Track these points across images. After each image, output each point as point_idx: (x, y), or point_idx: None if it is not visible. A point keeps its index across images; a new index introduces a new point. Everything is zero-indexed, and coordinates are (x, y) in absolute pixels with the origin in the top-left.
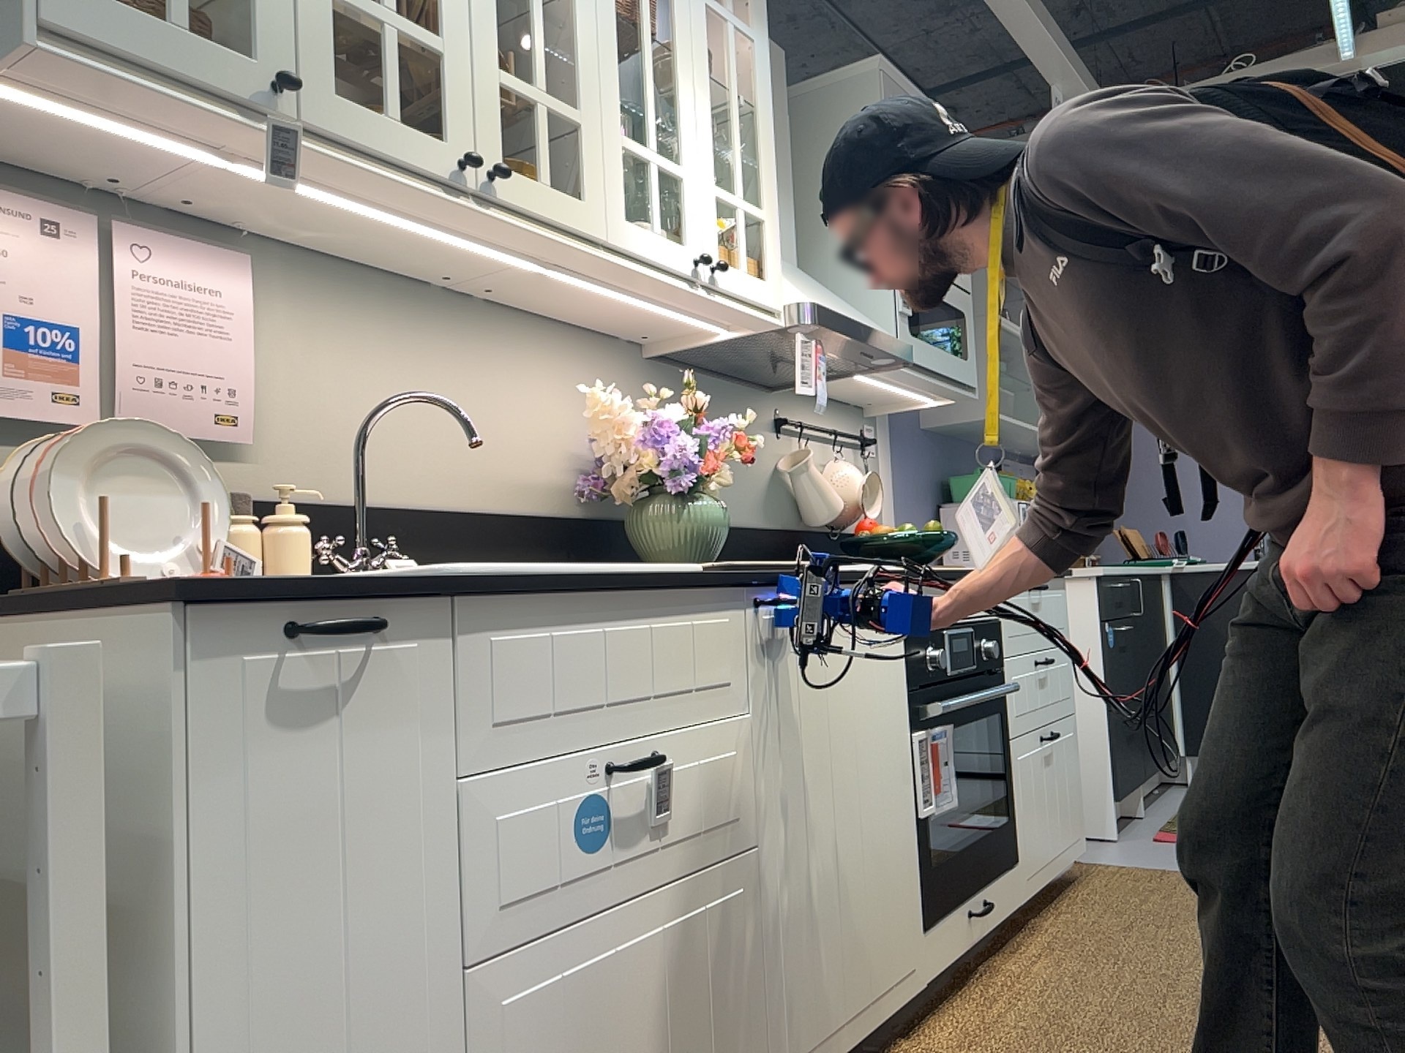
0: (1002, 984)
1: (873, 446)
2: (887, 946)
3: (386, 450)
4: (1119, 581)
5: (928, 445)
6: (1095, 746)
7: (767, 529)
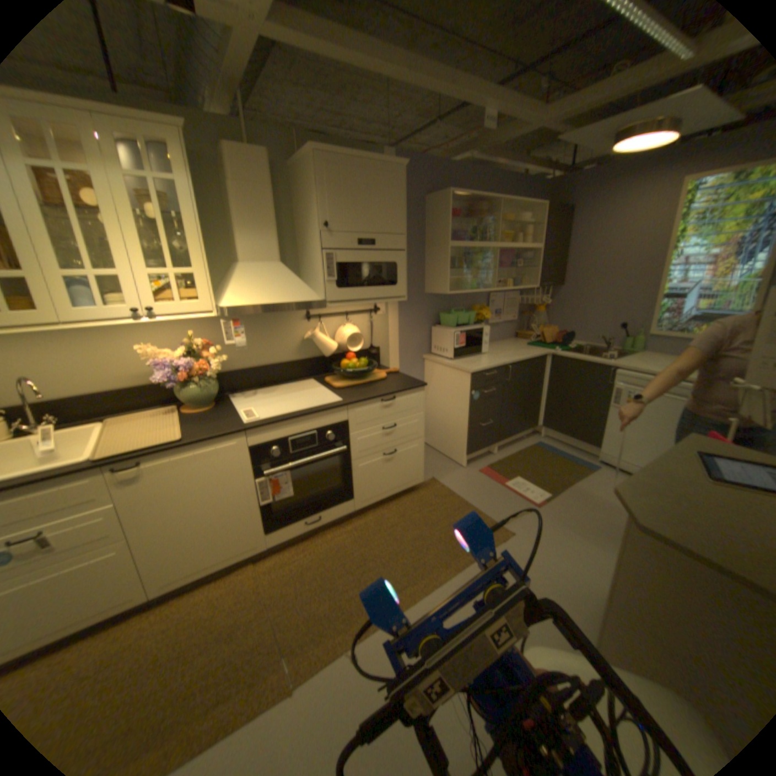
0: (316, 546)
1: (380, 311)
2: (232, 548)
3: (59, 381)
4: (492, 371)
5: (427, 301)
6: (462, 436)
7: (296, 362)
